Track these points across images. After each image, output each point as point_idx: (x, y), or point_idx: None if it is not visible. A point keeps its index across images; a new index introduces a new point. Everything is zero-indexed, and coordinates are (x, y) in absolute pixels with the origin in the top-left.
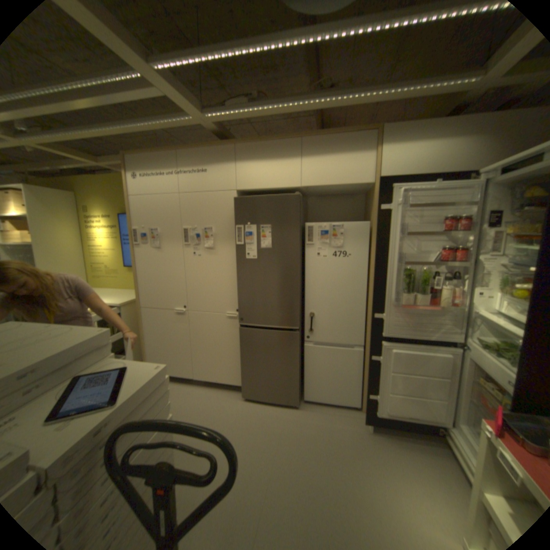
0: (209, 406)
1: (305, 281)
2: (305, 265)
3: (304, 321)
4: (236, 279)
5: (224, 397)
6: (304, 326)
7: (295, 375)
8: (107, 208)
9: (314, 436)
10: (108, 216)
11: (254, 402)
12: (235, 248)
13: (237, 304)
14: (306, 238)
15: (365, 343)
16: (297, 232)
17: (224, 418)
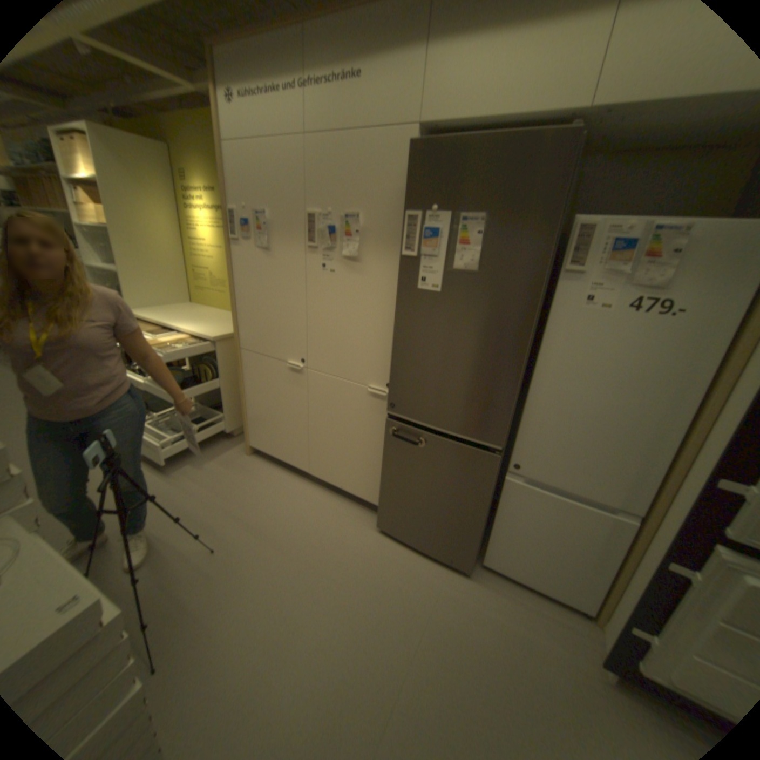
0: (324, 525)
1: (539, 353)
2: (548, 318)
3: (517, 434)
4: (394, 327)
5: (351, 515)
6: (515, 443)
7: (476, 526)
8: (212, 175)
9: (490, 646)
10: (213, 189)
11: (396, 540)
12: (401, 262)
13: (390, 373)
14: (571, 253)
15: (652, 512)
16: (551, 236)
17: (342, 556)
